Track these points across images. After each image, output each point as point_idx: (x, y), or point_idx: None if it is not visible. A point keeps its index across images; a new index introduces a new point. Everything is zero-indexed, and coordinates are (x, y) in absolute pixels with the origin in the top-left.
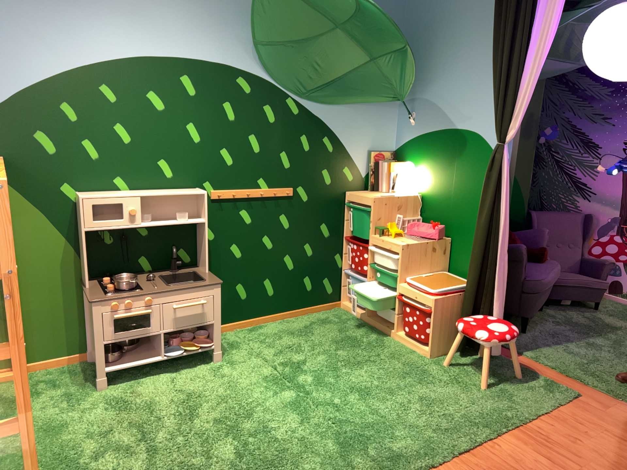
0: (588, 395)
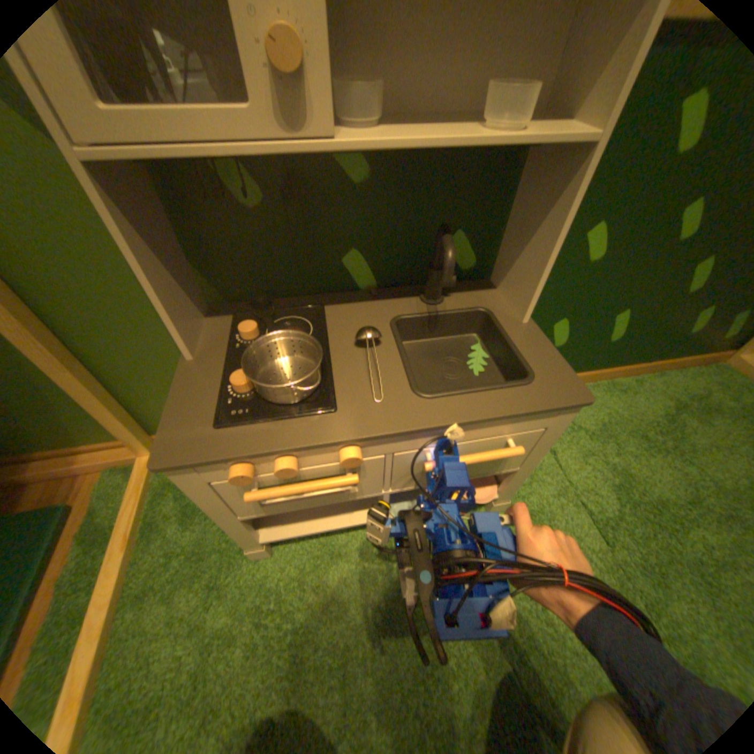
0: None
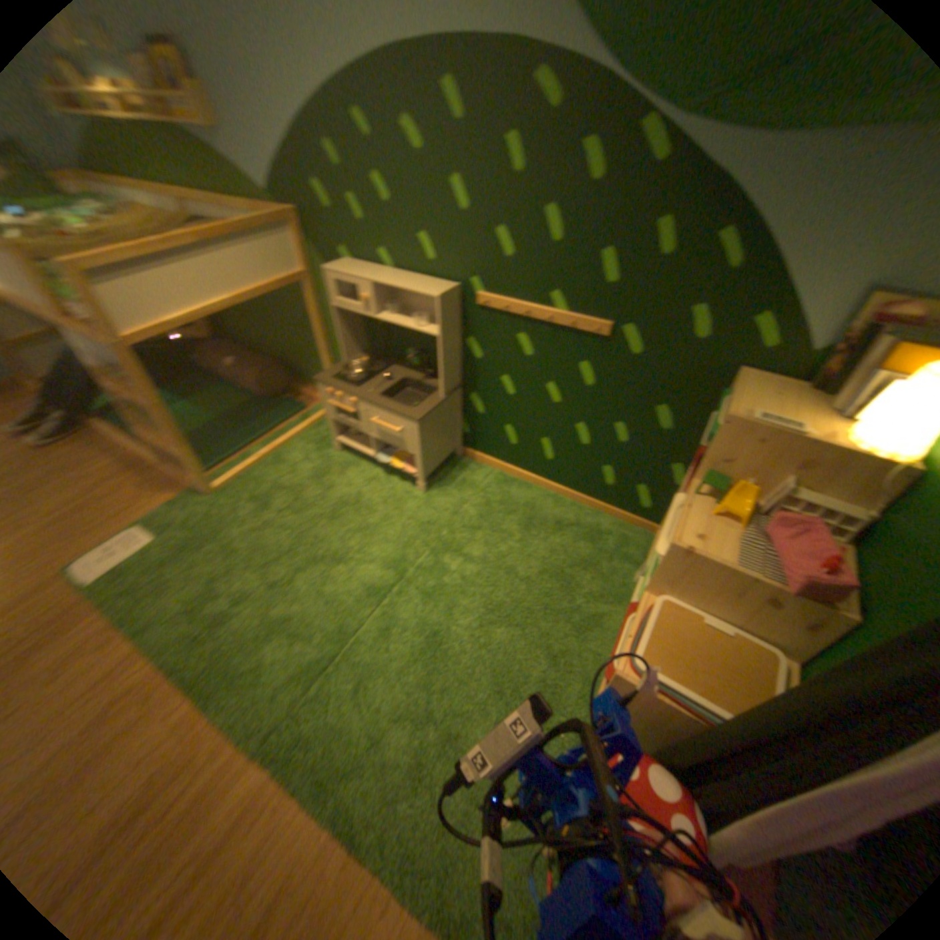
0: None
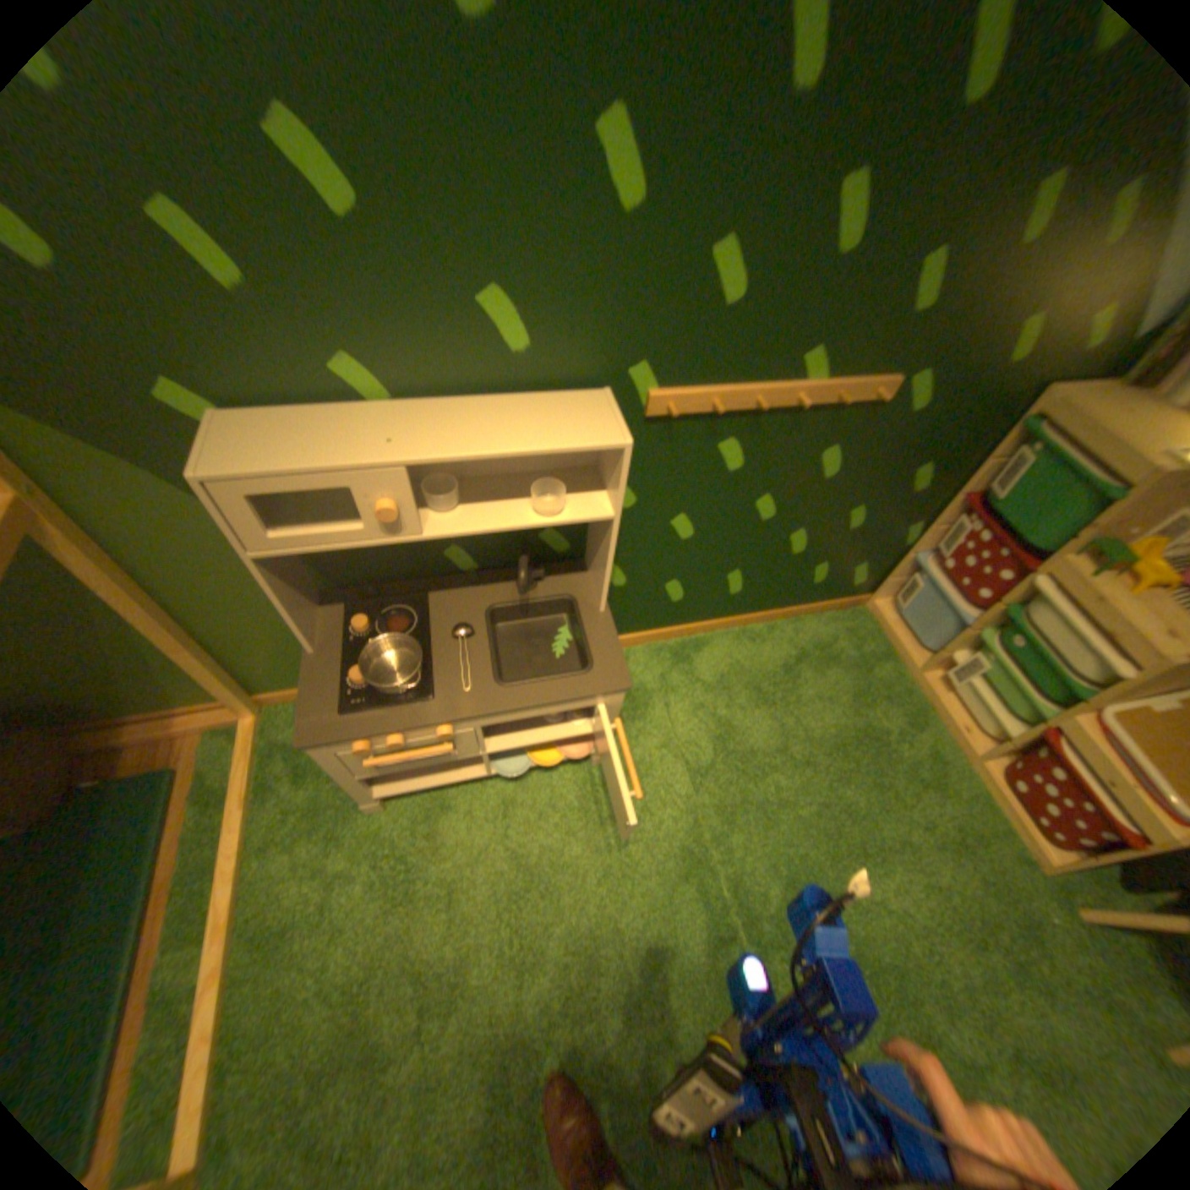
0: None
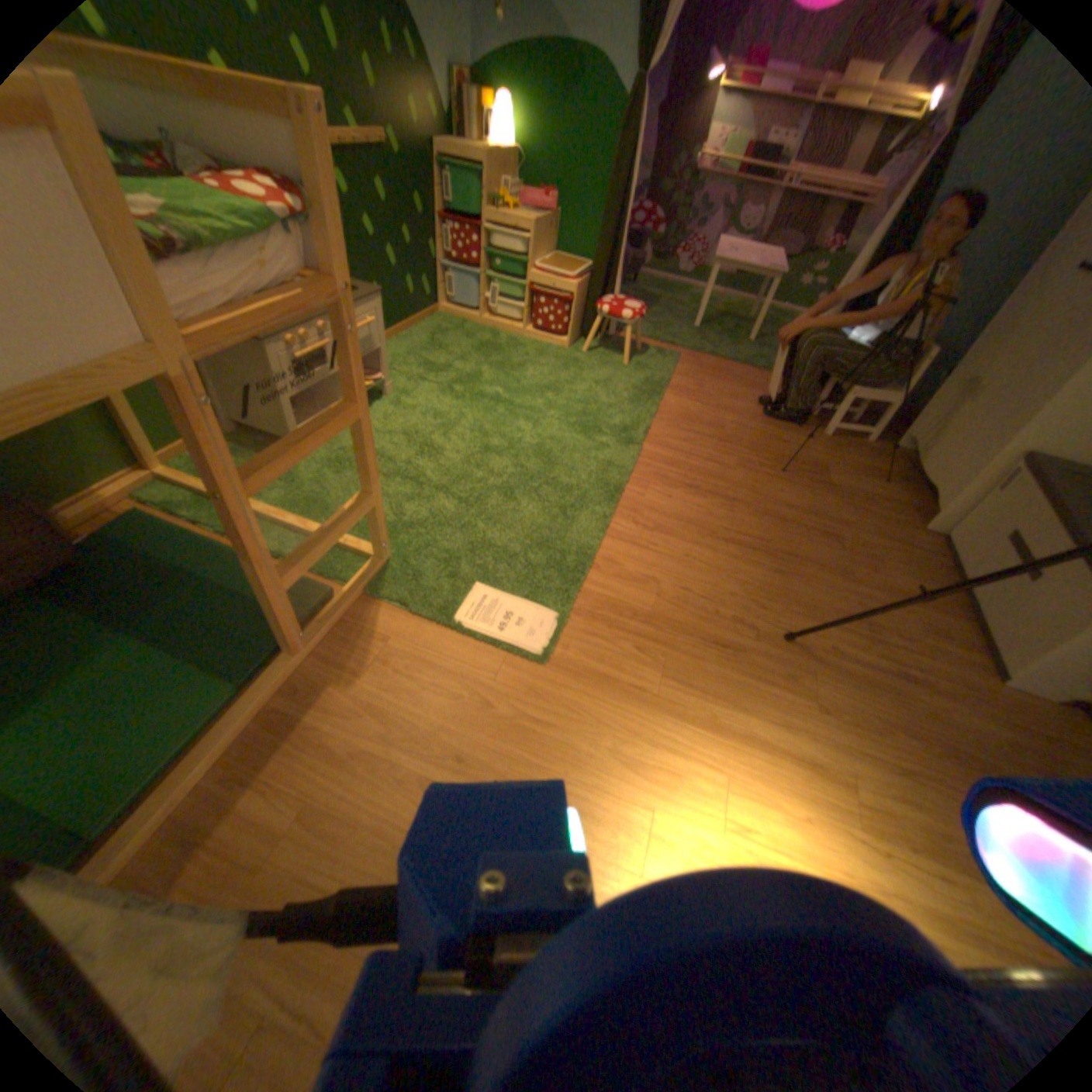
0: (684, 356)
